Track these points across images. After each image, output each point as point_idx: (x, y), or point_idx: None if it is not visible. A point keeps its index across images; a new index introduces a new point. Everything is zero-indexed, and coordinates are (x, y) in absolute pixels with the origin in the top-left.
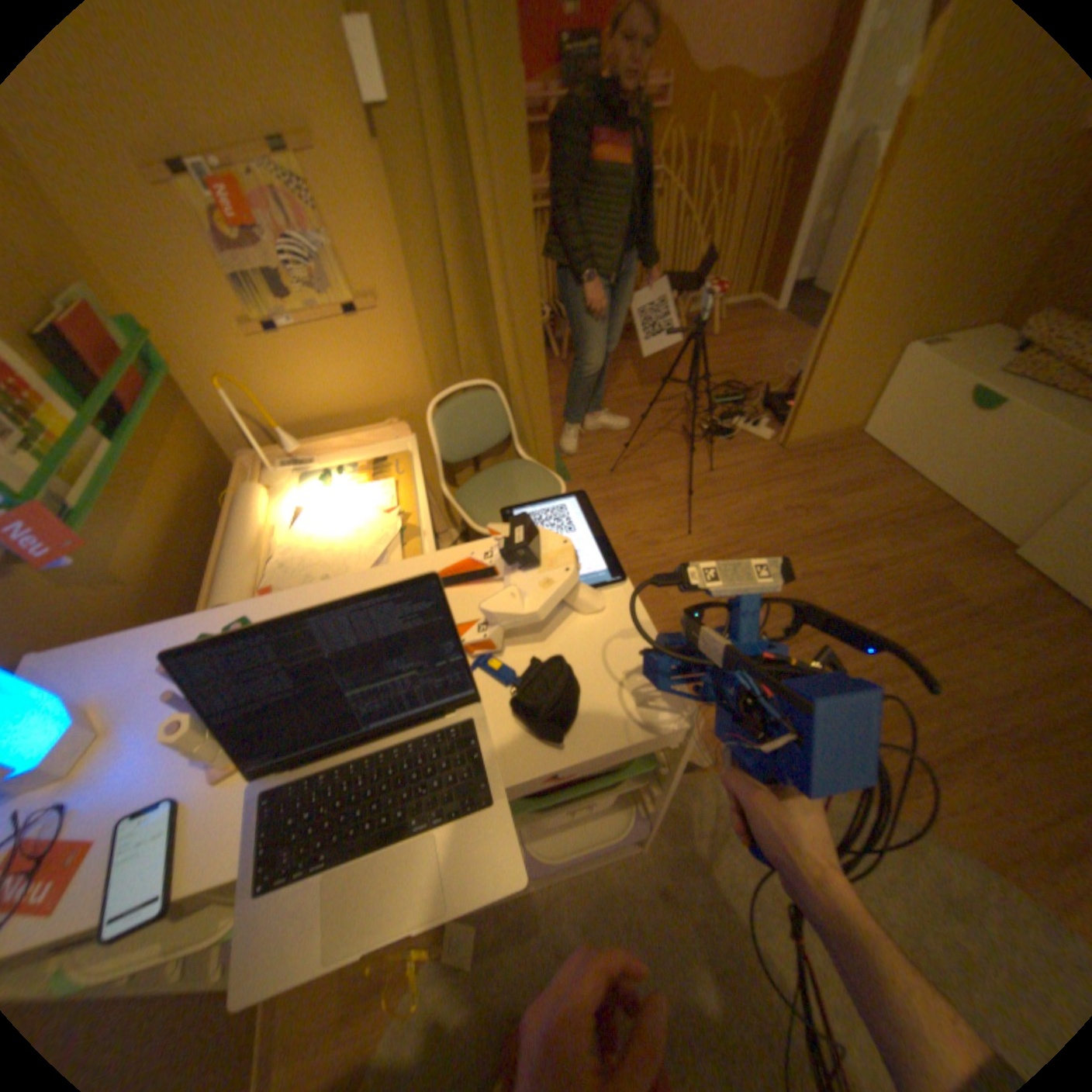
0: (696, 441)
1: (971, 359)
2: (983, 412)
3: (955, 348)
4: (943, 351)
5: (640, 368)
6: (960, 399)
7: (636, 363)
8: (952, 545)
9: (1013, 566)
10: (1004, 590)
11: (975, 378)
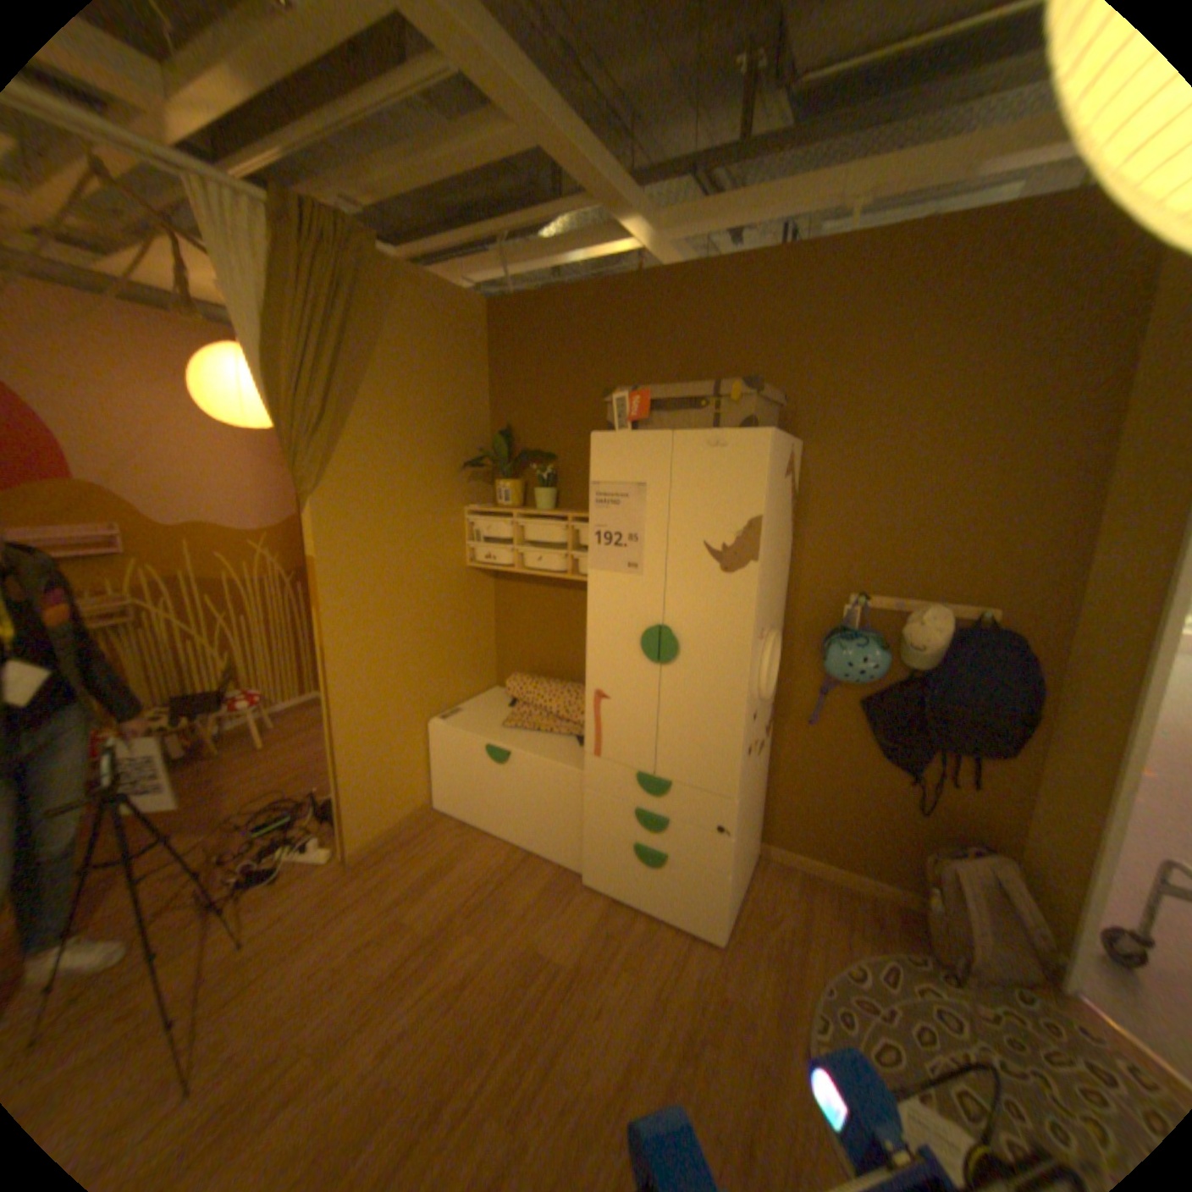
0: (221, 910)
1: (480, 726)
2: (503, 769)
3: (467, 719)
4: (457, 725)
5: (141, 827)
6: (485, 762)
7: (134, 822)
8: (534, 909)
9: (585, 904)
10: (586, 939)
11: (485, 743)
